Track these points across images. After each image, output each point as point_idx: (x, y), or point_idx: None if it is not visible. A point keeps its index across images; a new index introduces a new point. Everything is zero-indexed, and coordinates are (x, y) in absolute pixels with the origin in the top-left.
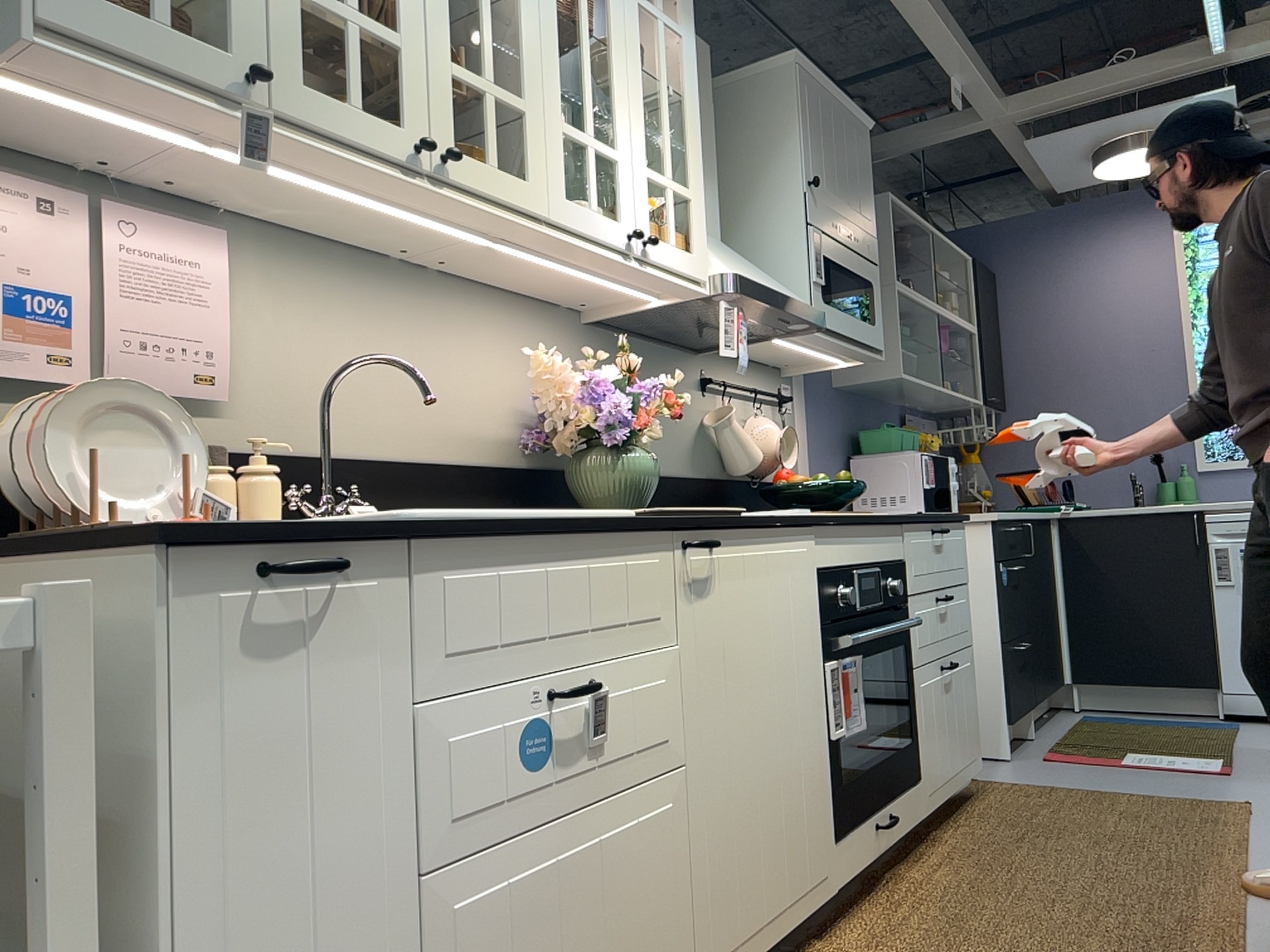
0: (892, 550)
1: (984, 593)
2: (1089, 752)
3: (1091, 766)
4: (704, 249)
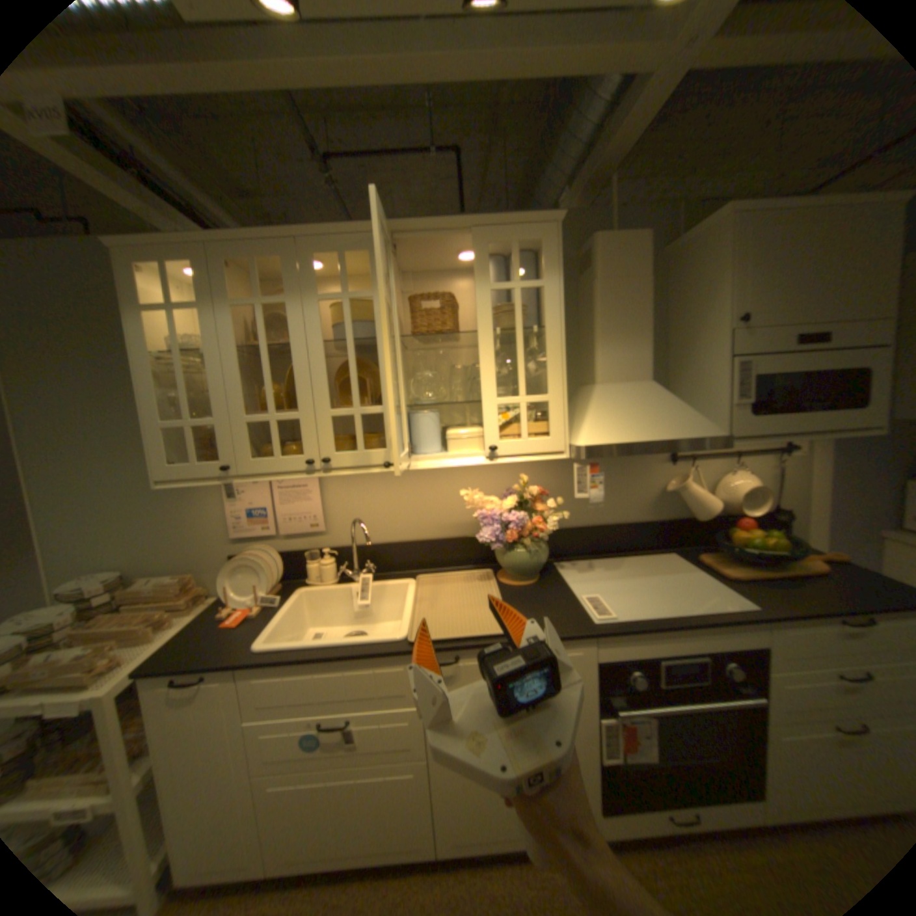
0: (742, 644)
1: None
2: None
3: None
4: (560, 431)
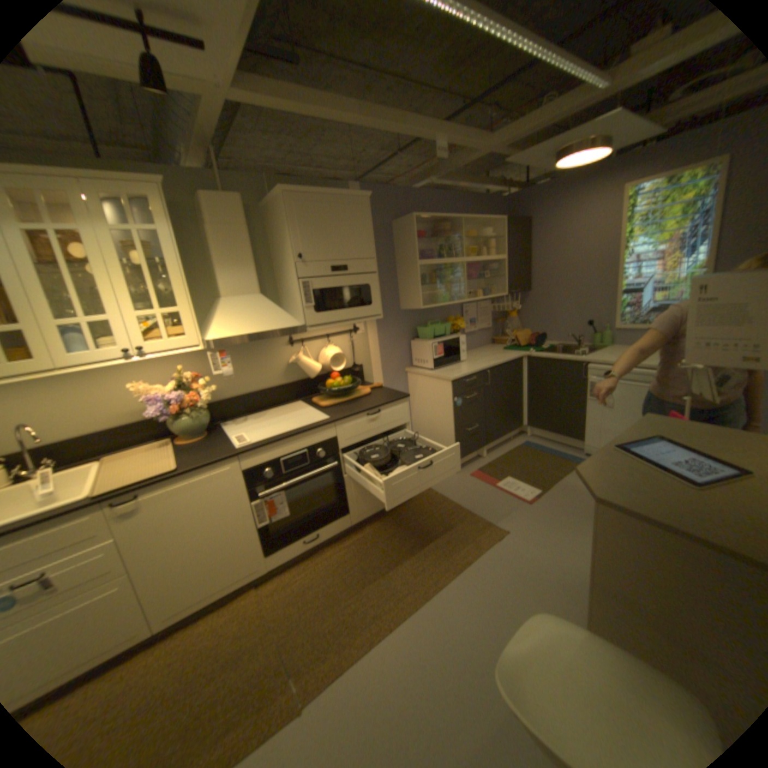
0: (321, 438)
1: (448, 409)
2: (492, 475)
3: (482, 485)
4: (192, 332)
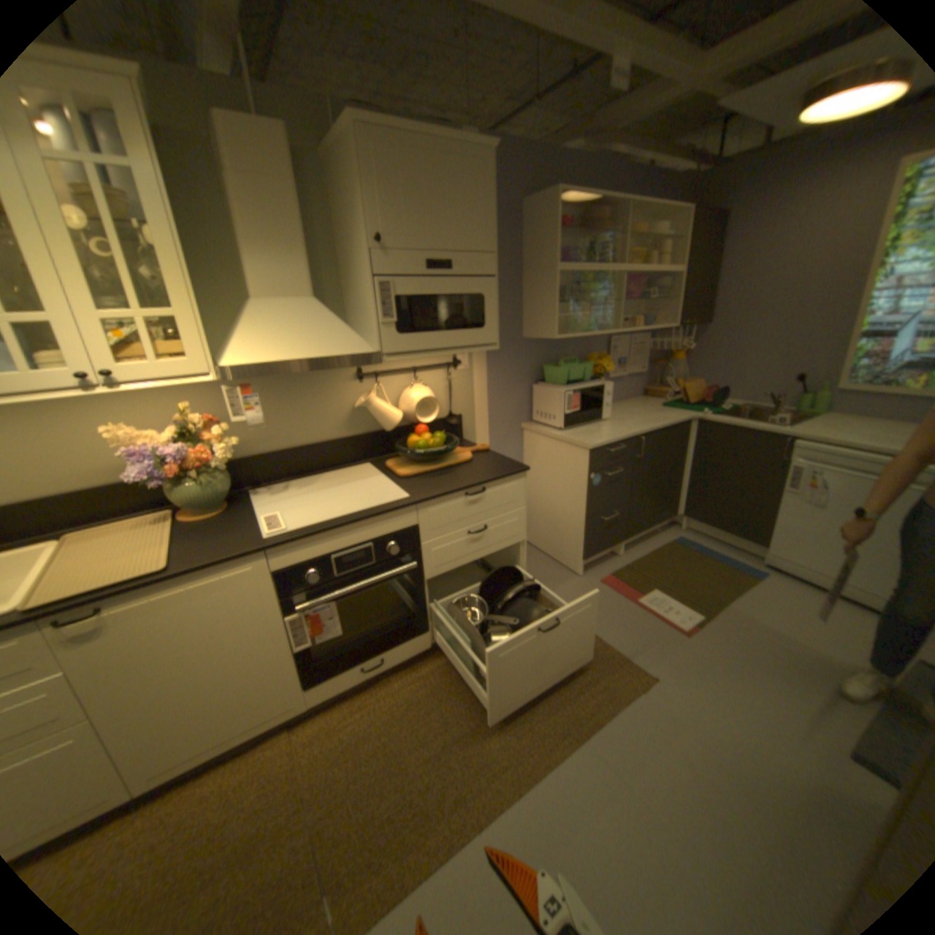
0: (396, 525)
1: (580, 489)
2: (632, 584)
3: (618, 599)
4: (199, 350)
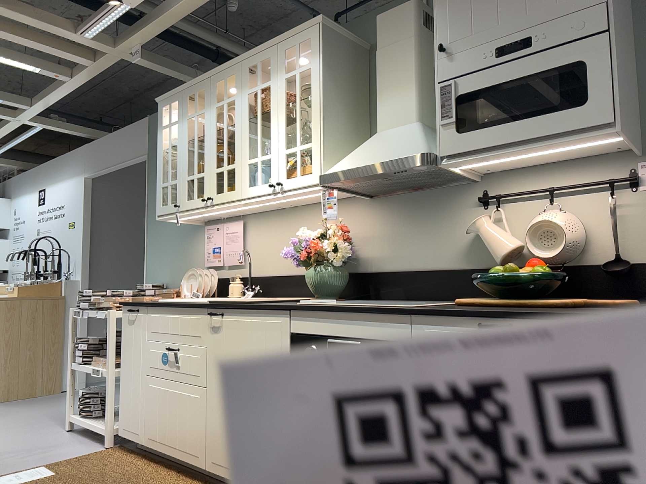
0: (387, 333)
1: None
2: None
3: None
4: (317, 167)
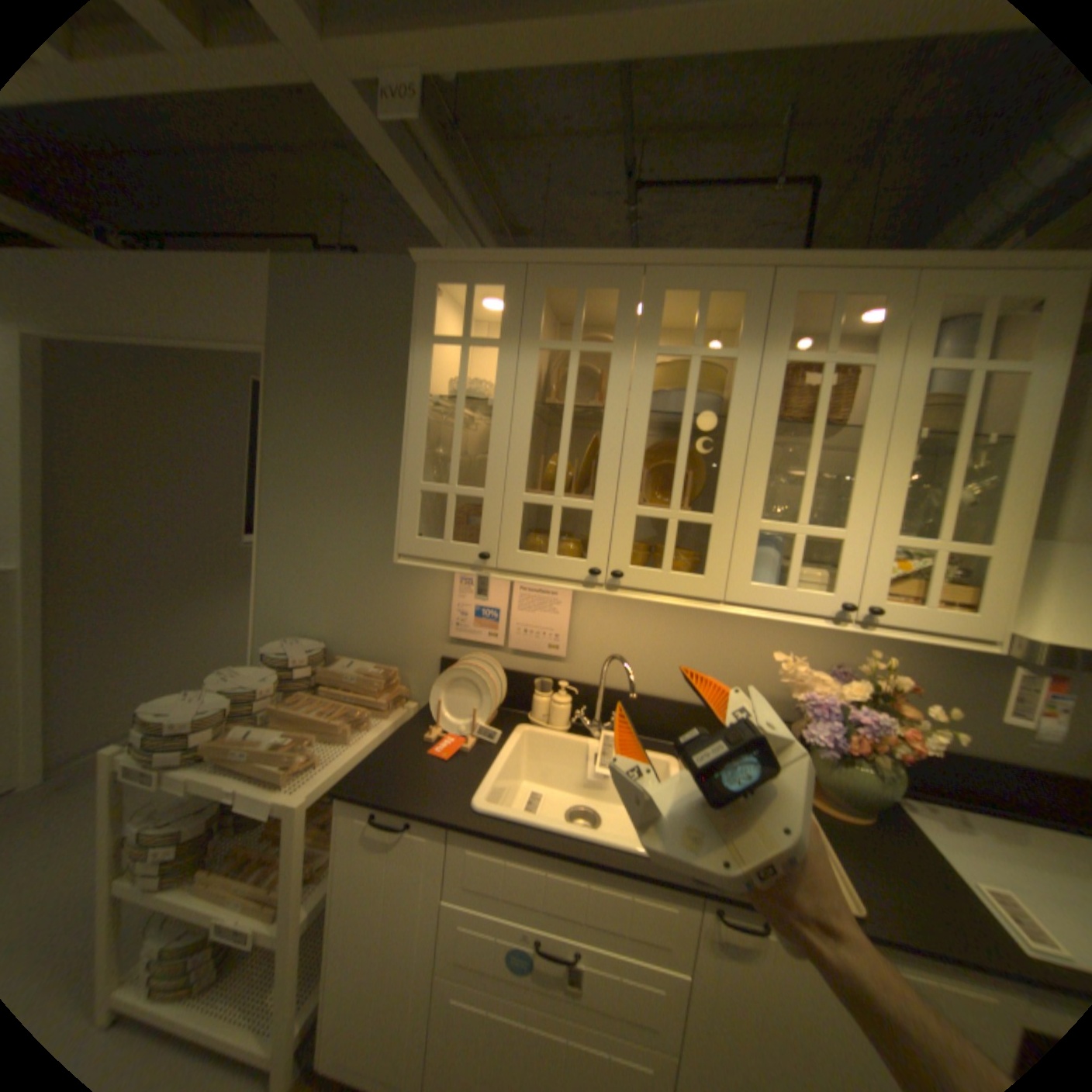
0: None
1: None
2: None
3: None
4: (1002, 608)
